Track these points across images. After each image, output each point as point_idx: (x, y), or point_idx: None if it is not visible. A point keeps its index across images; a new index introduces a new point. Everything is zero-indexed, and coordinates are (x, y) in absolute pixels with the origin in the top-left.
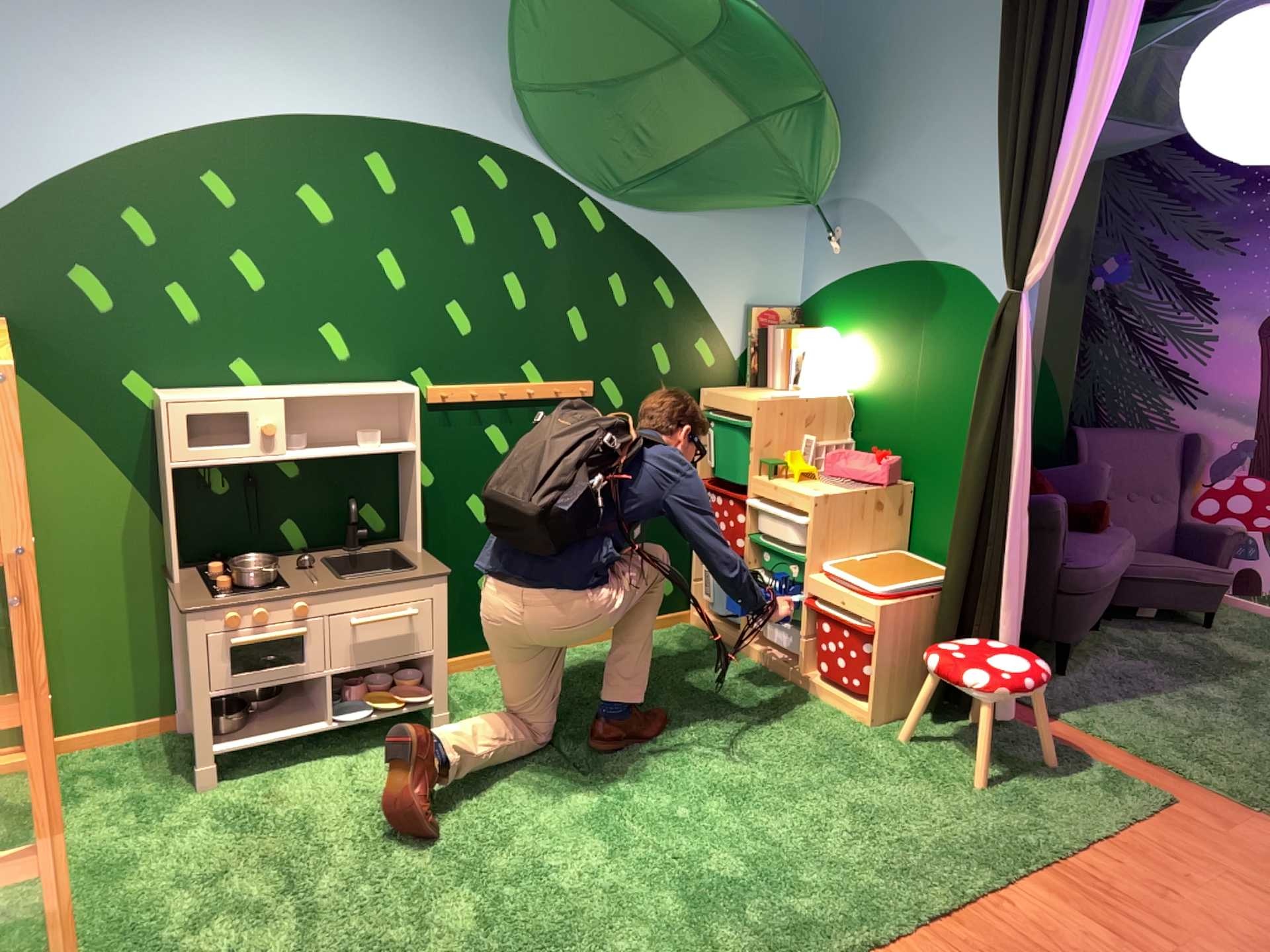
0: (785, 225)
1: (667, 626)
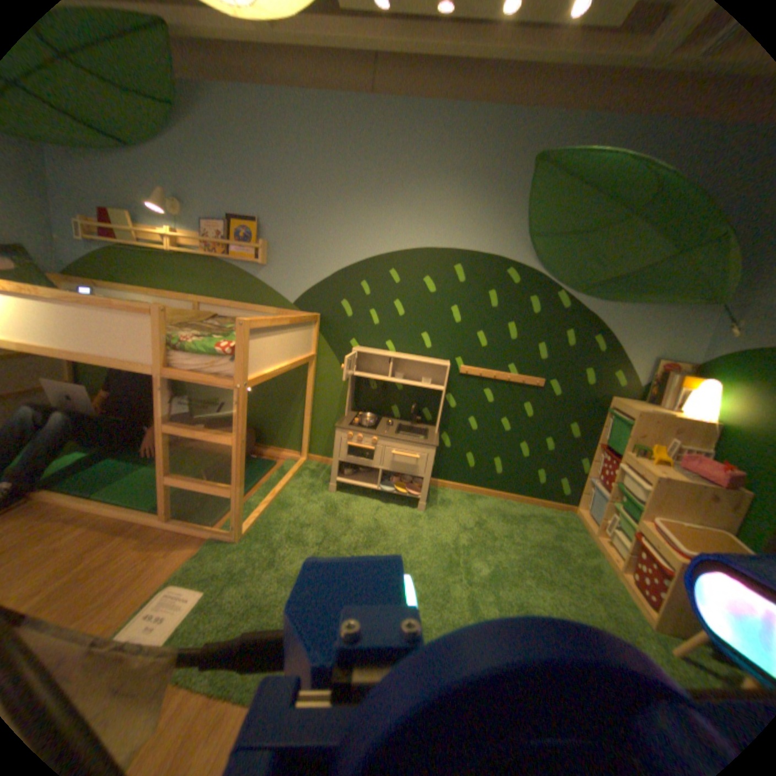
0: (701, 312)
1: (559, 509)
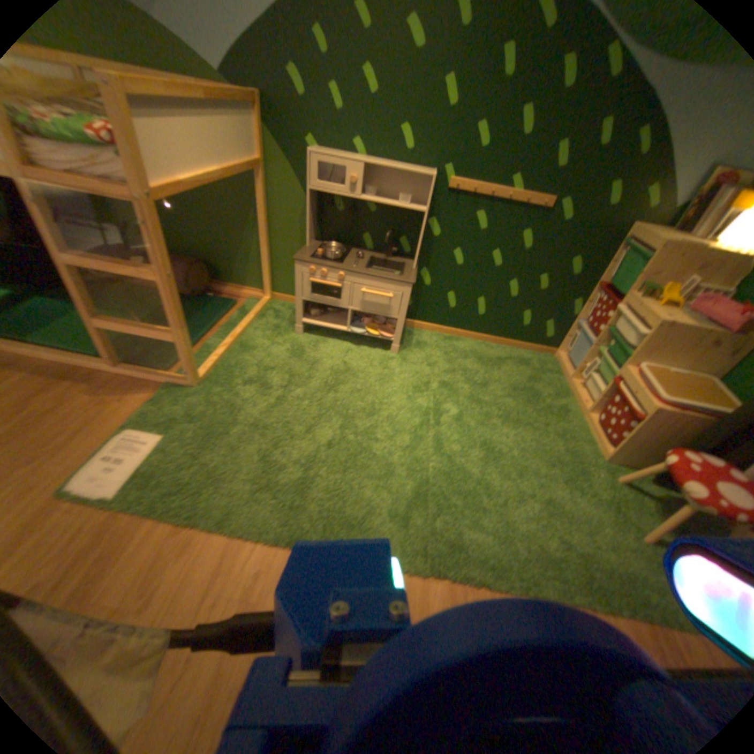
0: None
1: (539, 351)
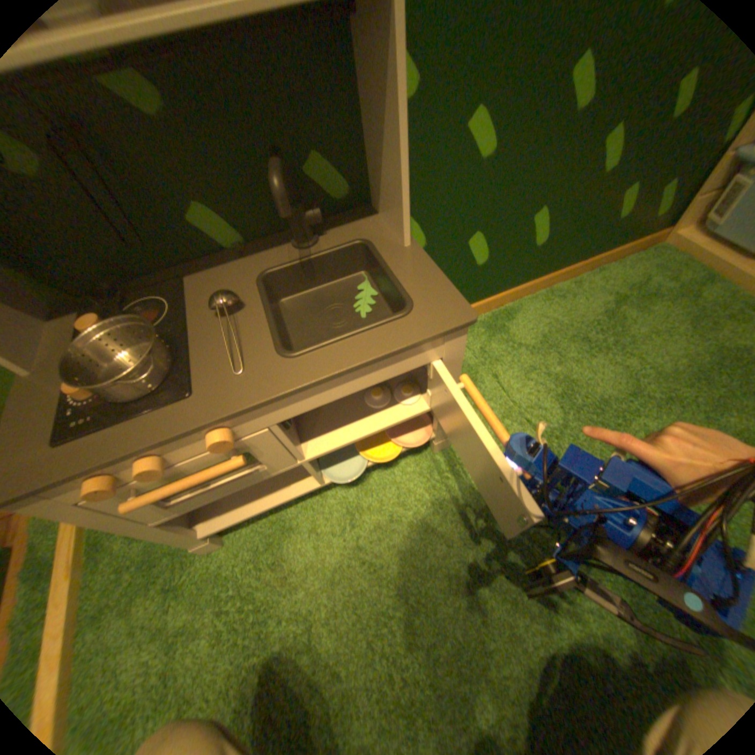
0: None
1: (645, 252)
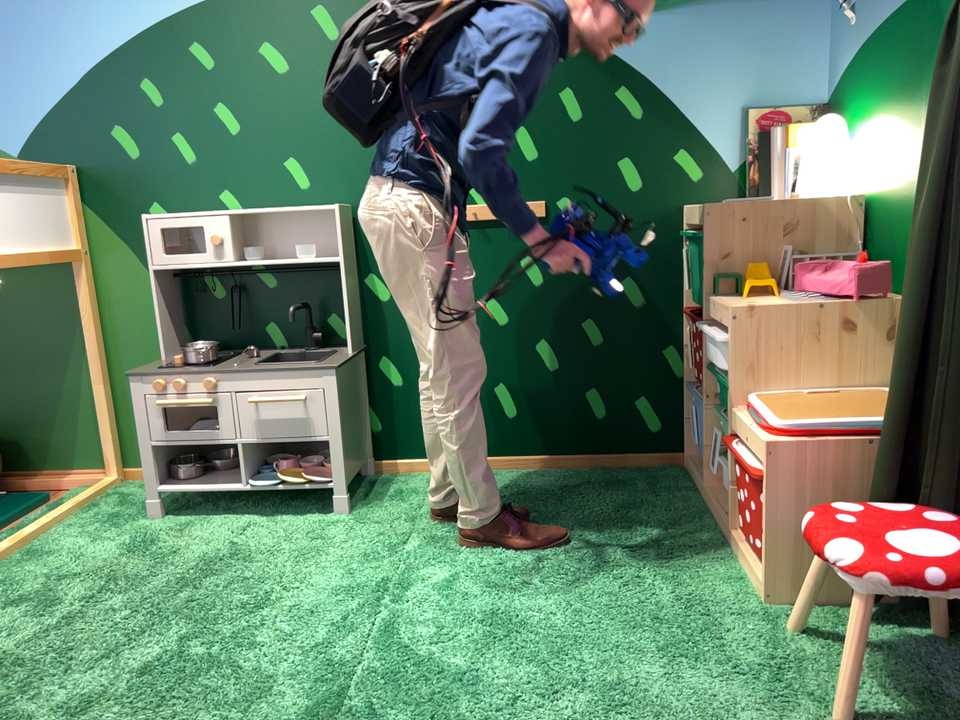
0: (801, 1)
1: (654, 467)
